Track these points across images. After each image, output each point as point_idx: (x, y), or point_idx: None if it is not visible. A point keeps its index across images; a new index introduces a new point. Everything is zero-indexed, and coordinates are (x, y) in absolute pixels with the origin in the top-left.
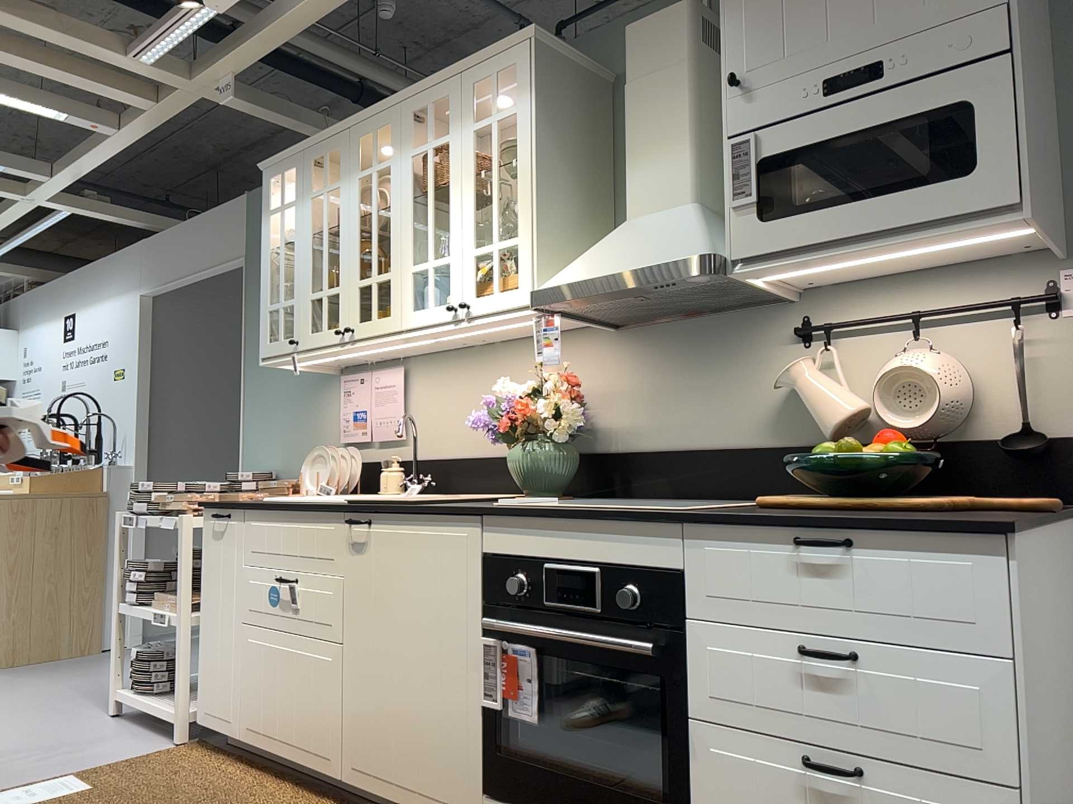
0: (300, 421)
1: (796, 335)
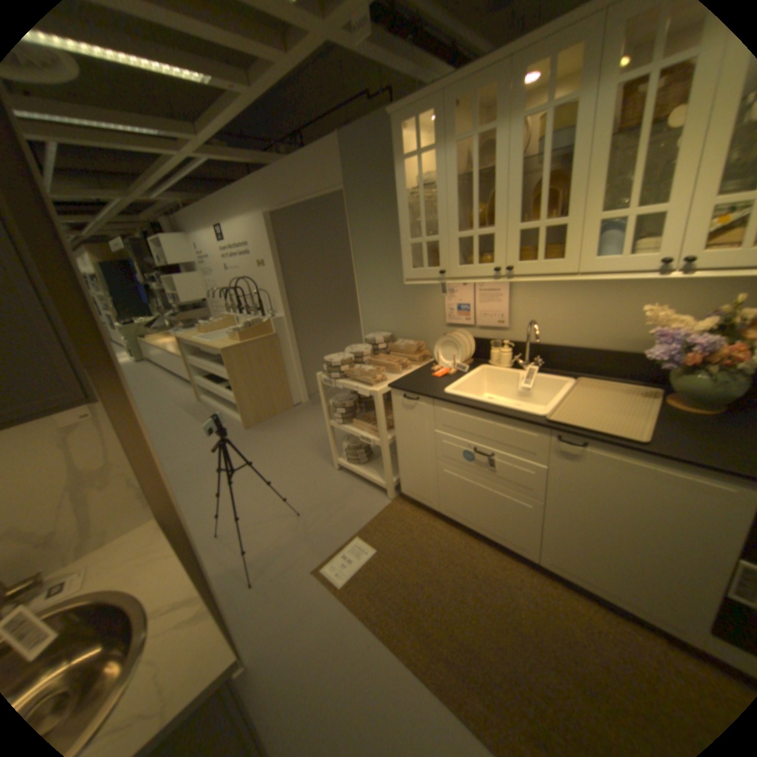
0: (406, 304)
1: None
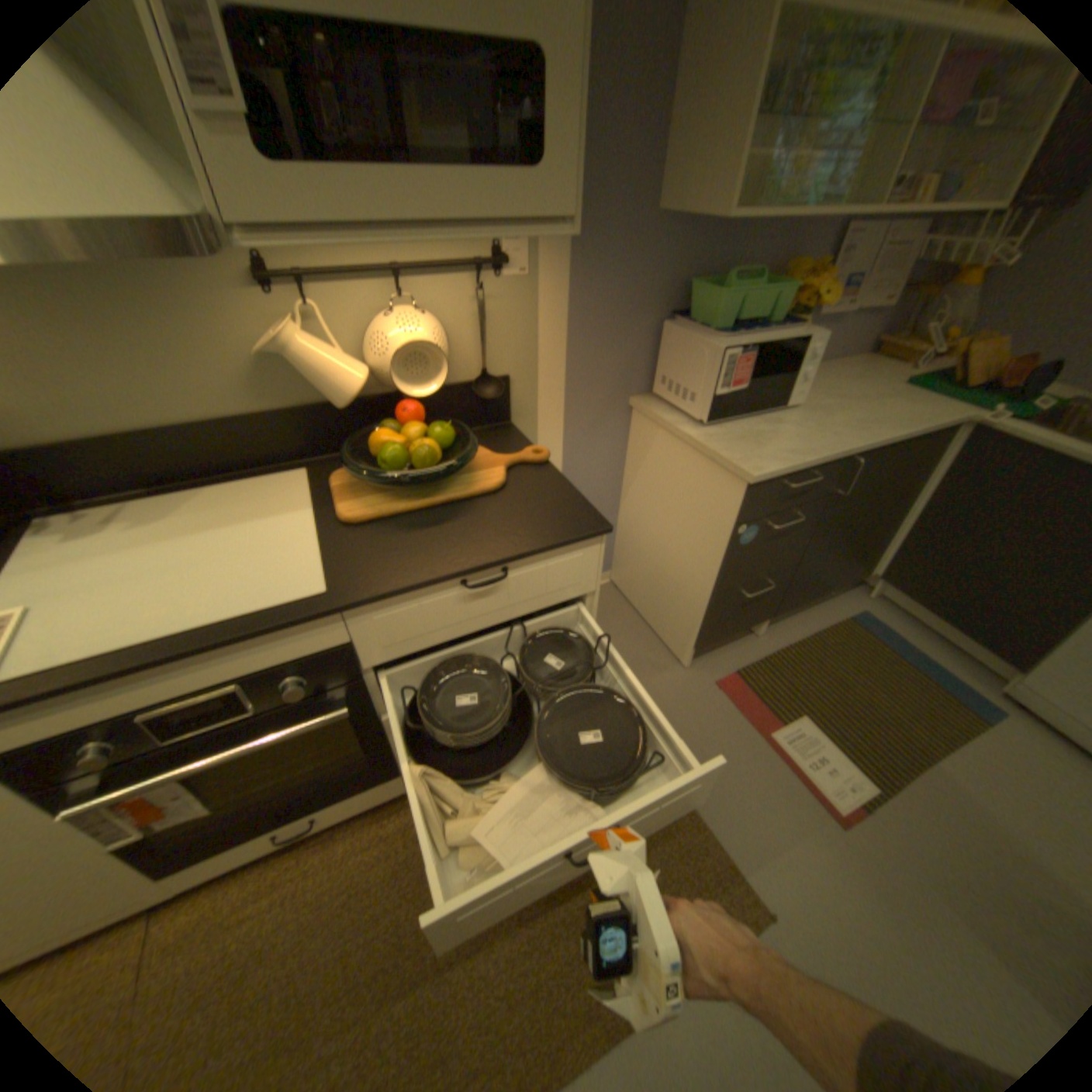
0: None
1: (248, 275)
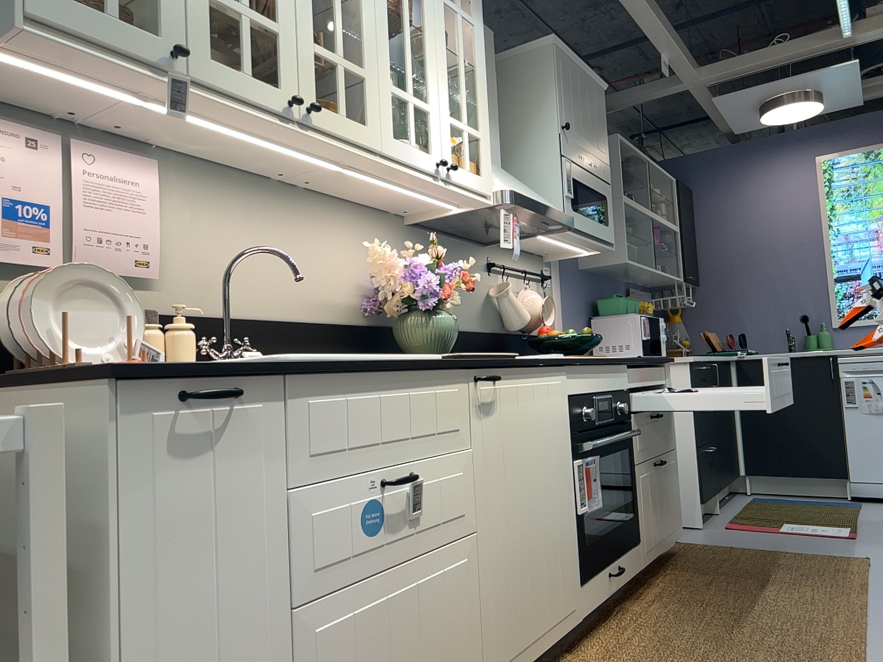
0: None
1: (488, 267)
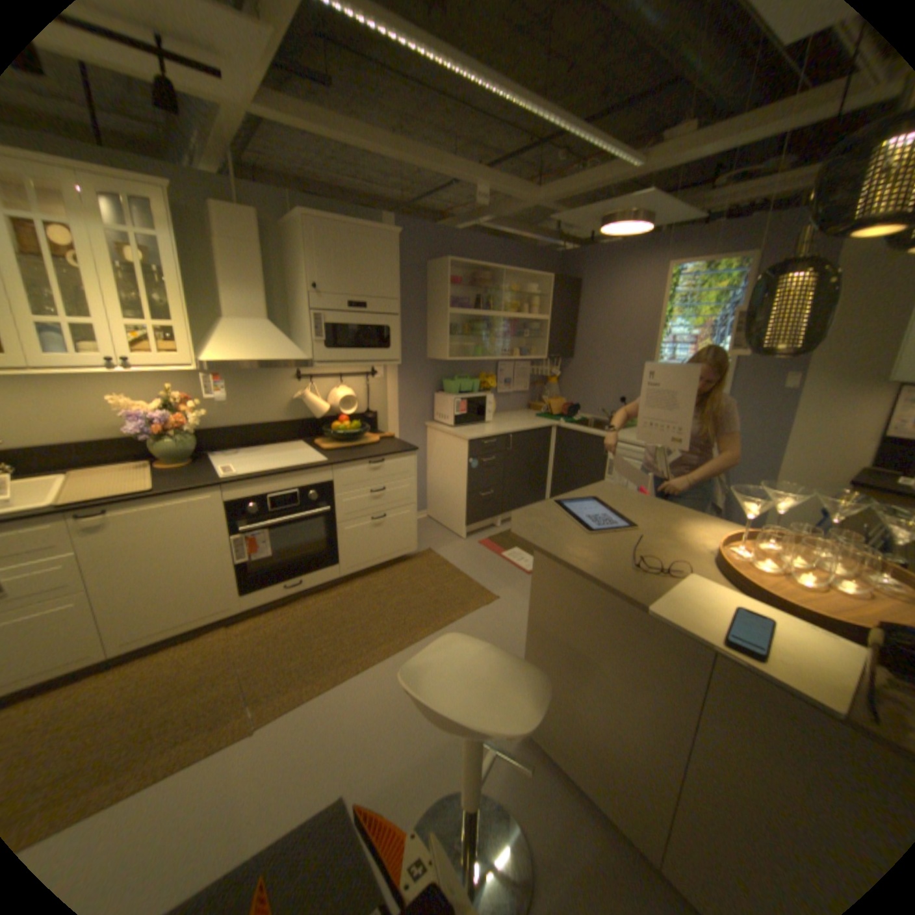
0: None
1: (295, 377)
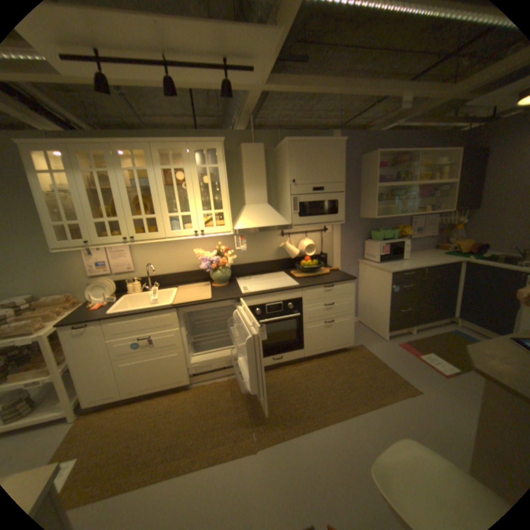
0: (45, 269)
1: (280, 234)
